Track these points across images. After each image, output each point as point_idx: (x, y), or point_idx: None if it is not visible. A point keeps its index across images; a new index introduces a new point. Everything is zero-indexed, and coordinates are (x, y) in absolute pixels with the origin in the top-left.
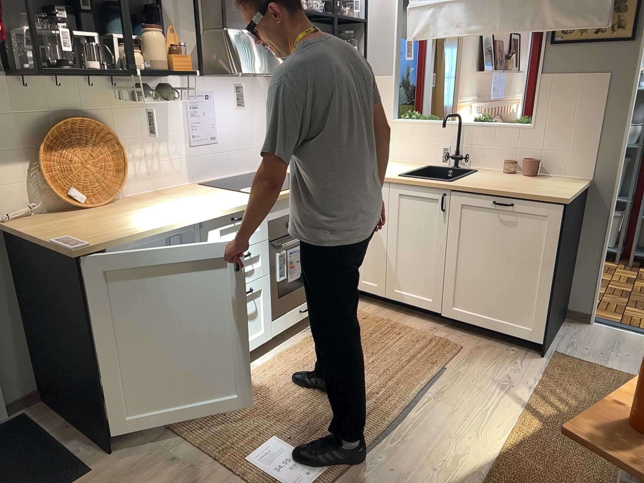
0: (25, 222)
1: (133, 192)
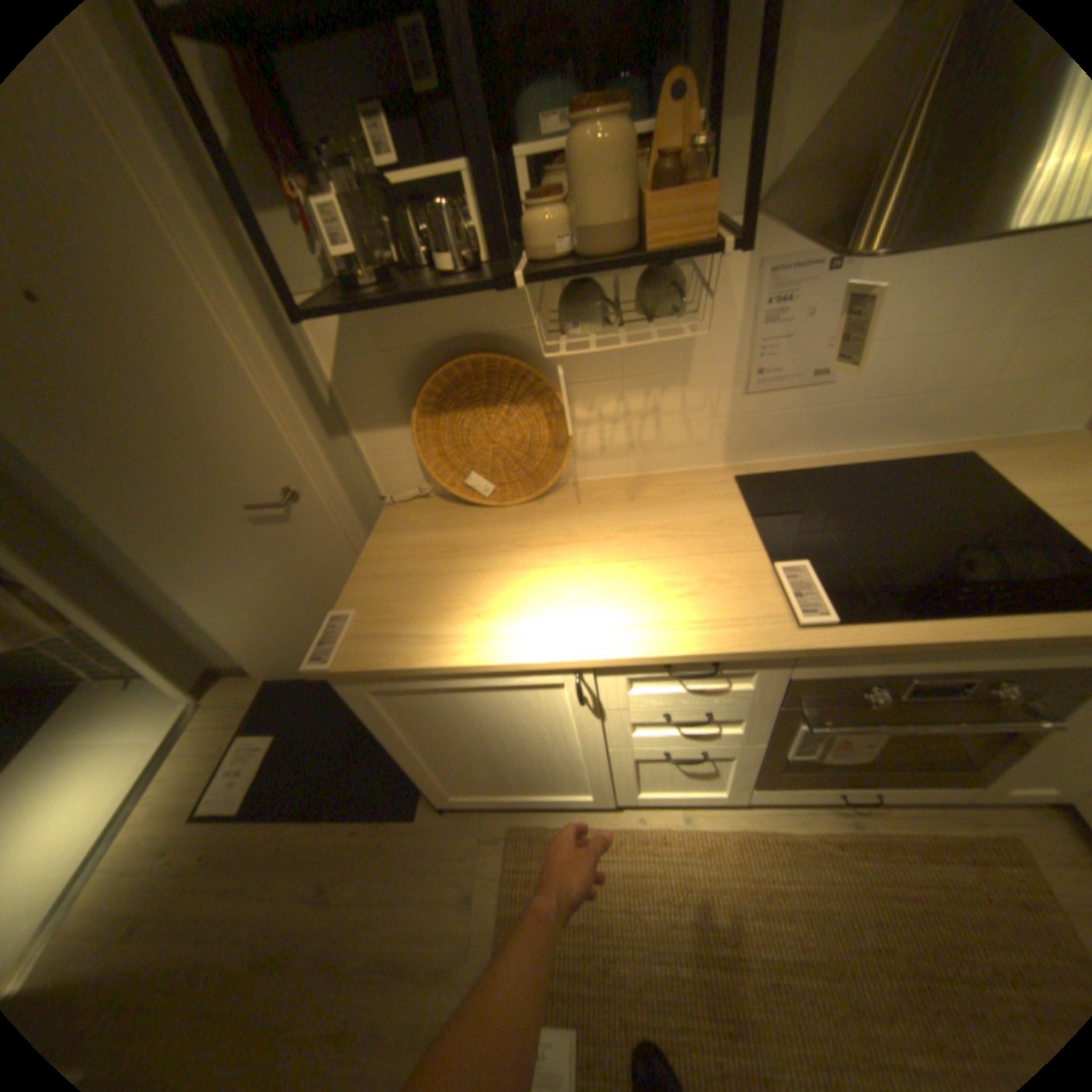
0: (404, 513)
1: (594, 472)
